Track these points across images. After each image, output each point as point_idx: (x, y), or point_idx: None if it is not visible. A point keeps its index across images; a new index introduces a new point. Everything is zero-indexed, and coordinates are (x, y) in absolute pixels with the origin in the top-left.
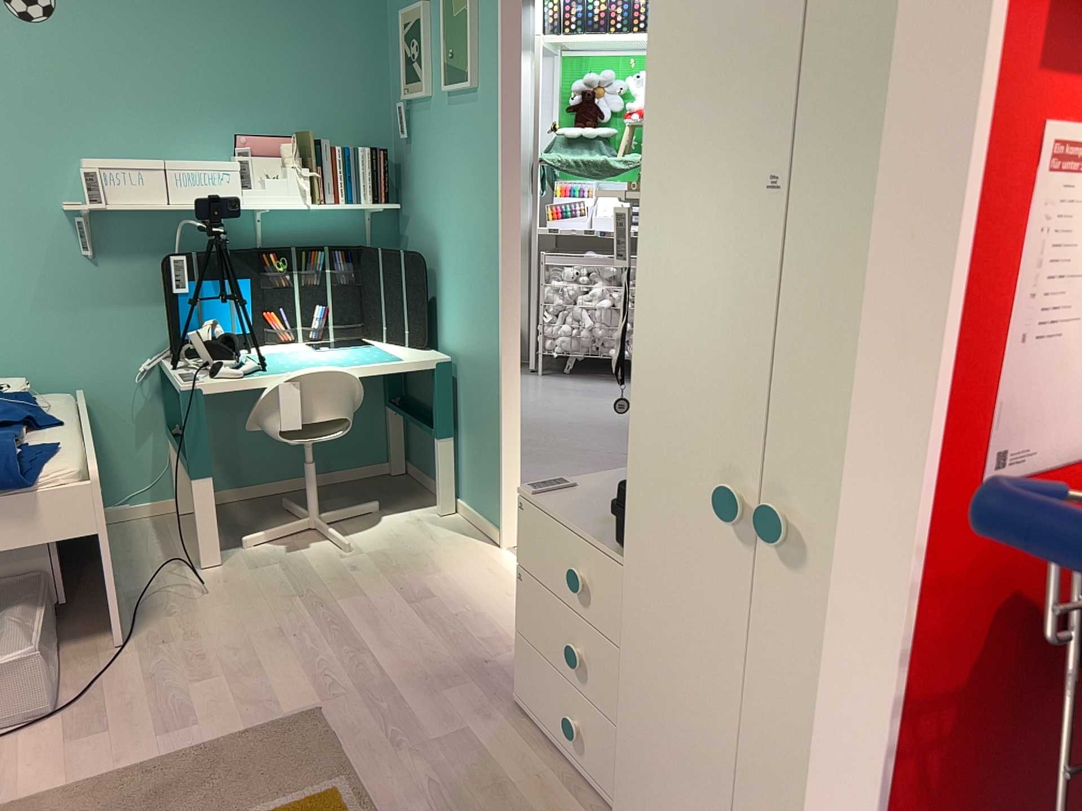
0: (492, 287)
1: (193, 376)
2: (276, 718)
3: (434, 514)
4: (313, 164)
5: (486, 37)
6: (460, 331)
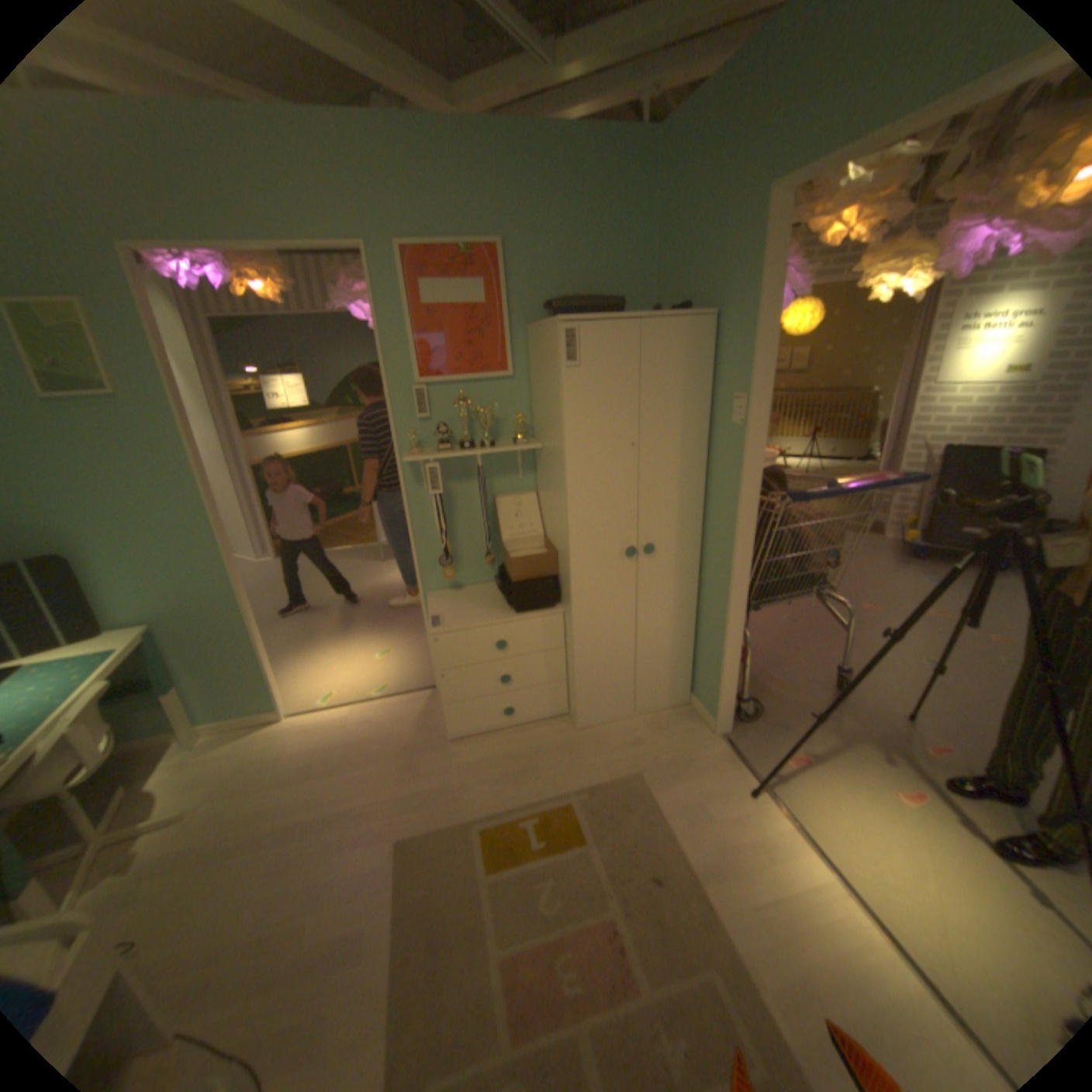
0: (204, 551)
1: None
2: (389, 870)
3: (181, 753)
4: None
5: (122, 351)
6: (150, 602)
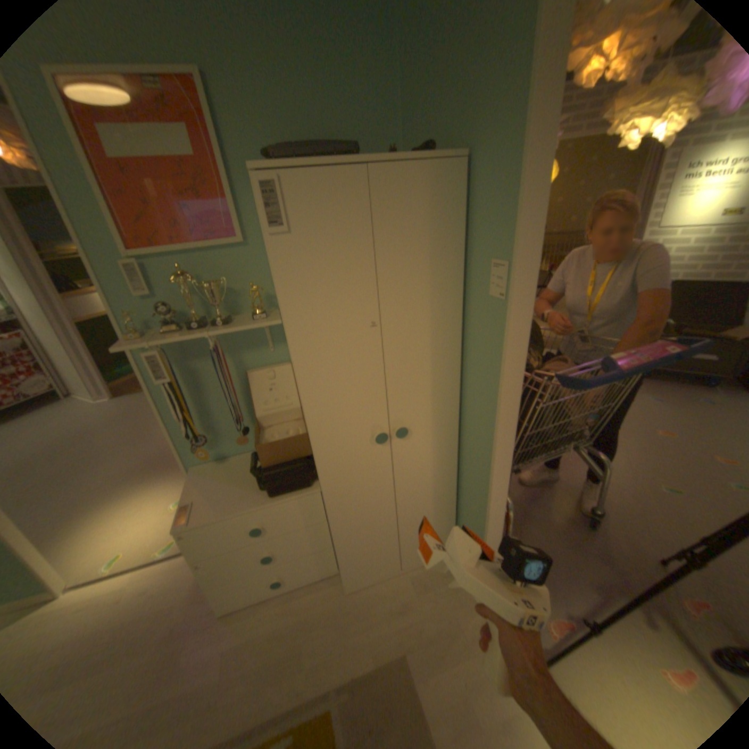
0: None
1: None
2: None
3: None
4: None
5: None
6: None
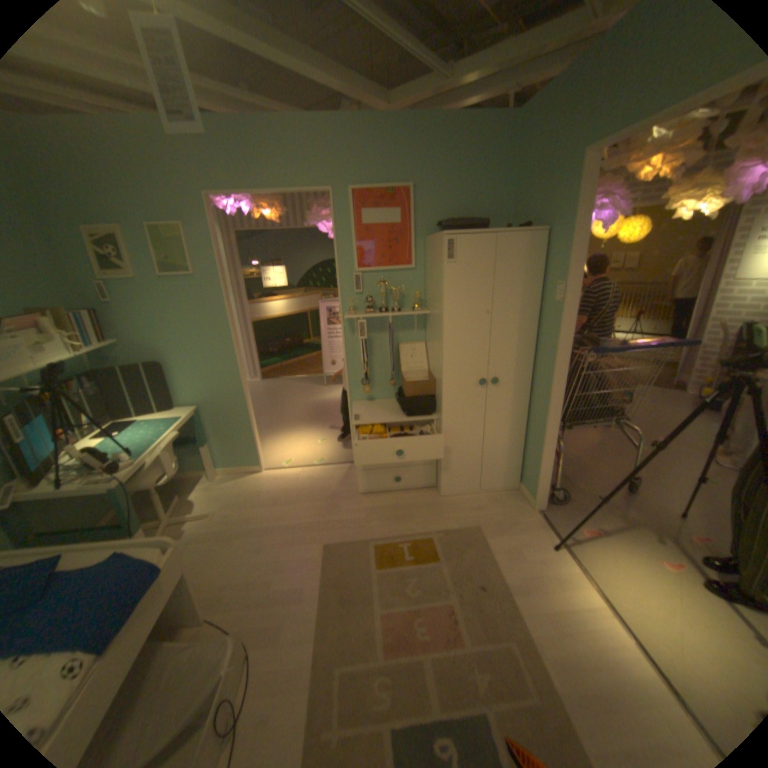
0: (230, 365)
1: (95, 481)
2: (320, 558)
3: (207, 482)
4: (69, 328)
5: (199, 251)
6: (199, 393)
